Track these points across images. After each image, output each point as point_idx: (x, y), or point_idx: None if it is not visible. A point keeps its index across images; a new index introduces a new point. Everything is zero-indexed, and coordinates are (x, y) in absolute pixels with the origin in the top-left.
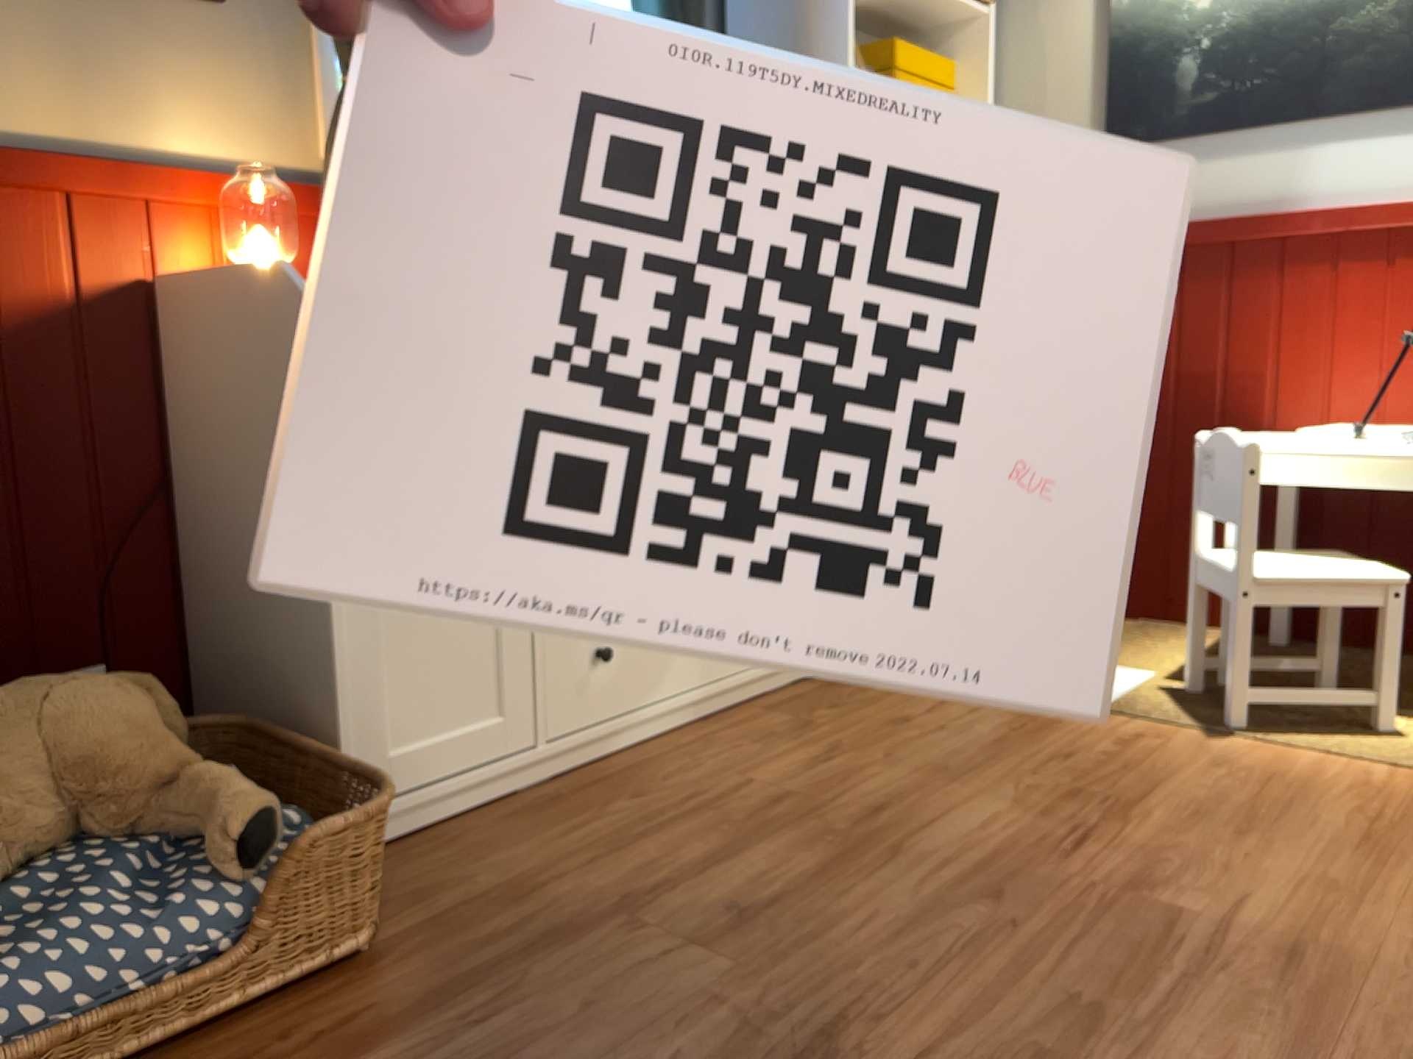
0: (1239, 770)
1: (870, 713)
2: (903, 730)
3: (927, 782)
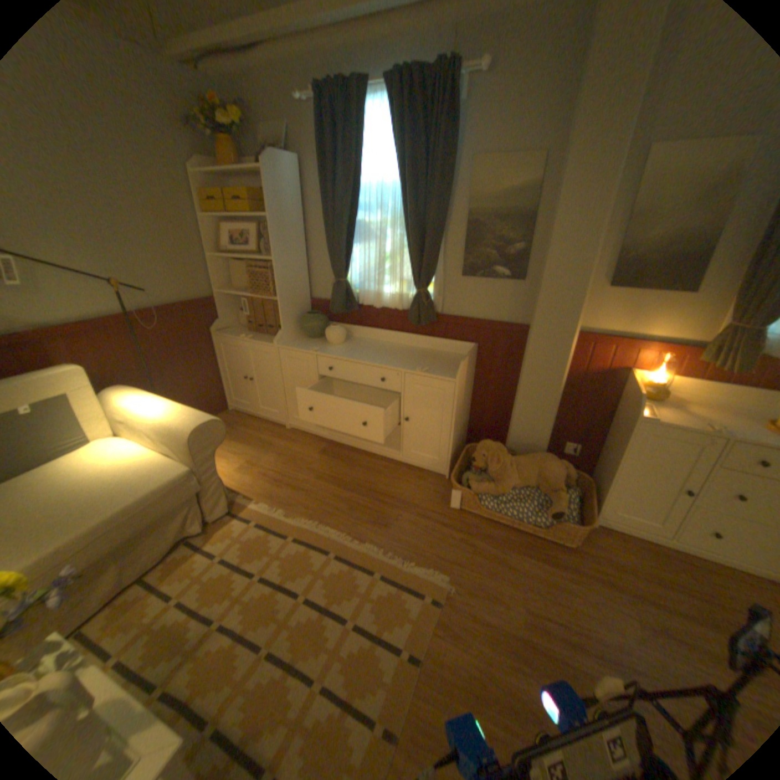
0: None
1: None
2: None
3: None
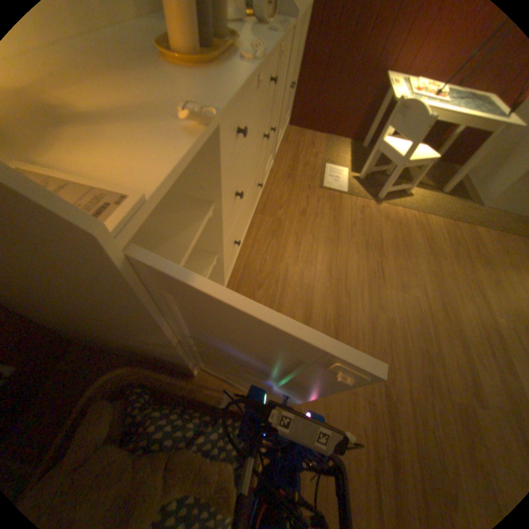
0: (390, 221)
1: (291, 209)
2: (306, 218)
3: (330, 248)
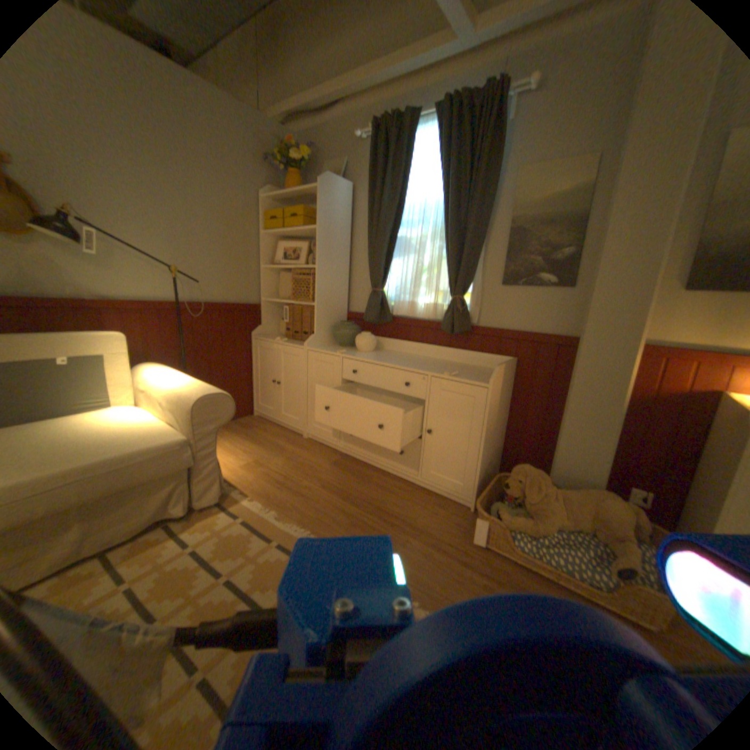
0: None
1: None
2: None
3: None
